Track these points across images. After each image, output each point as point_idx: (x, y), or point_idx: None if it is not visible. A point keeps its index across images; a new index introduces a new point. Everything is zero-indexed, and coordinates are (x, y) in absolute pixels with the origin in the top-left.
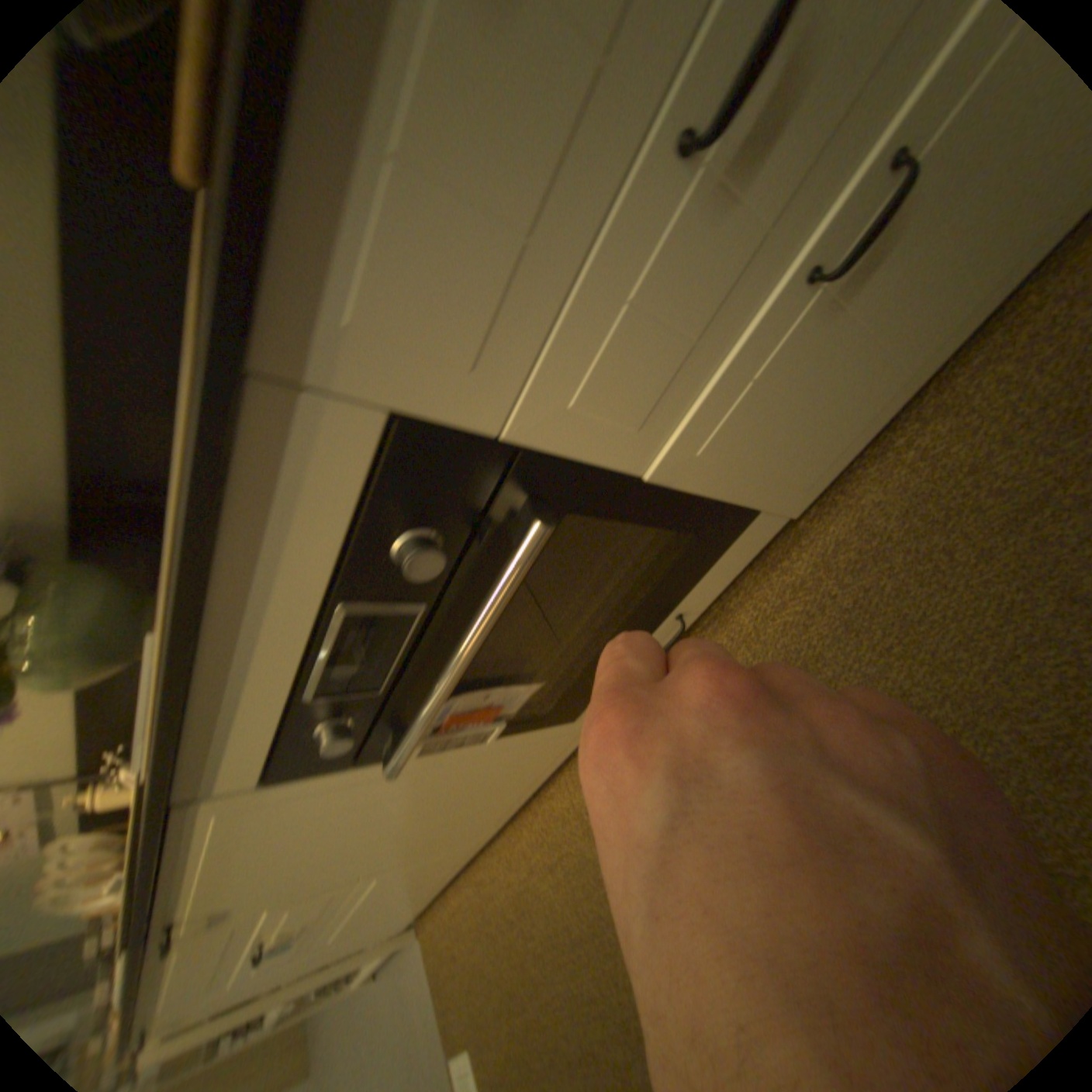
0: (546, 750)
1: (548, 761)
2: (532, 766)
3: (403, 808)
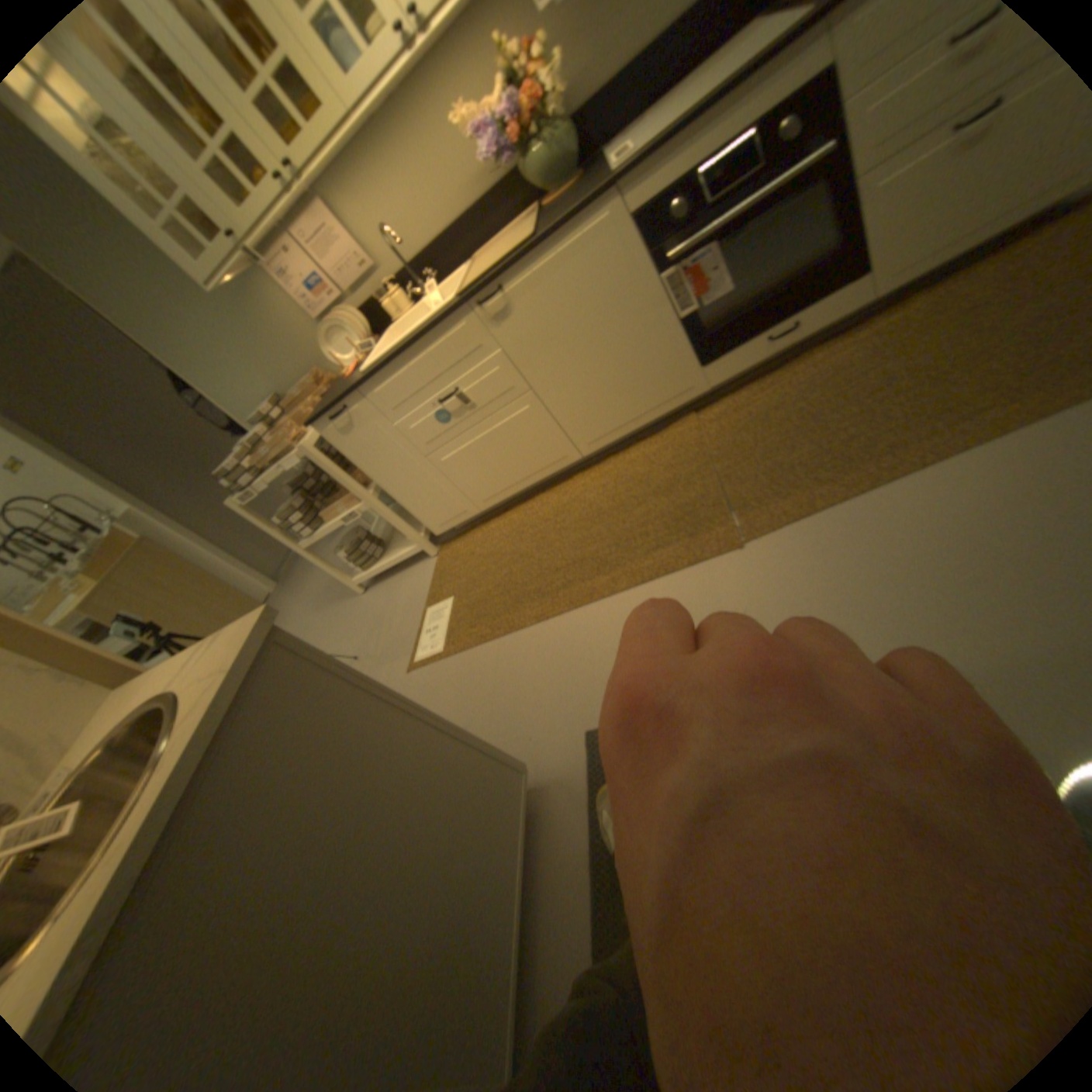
0: (674, 376)
1: (662, 395)
2: (657, 386)
3: (613, 327)
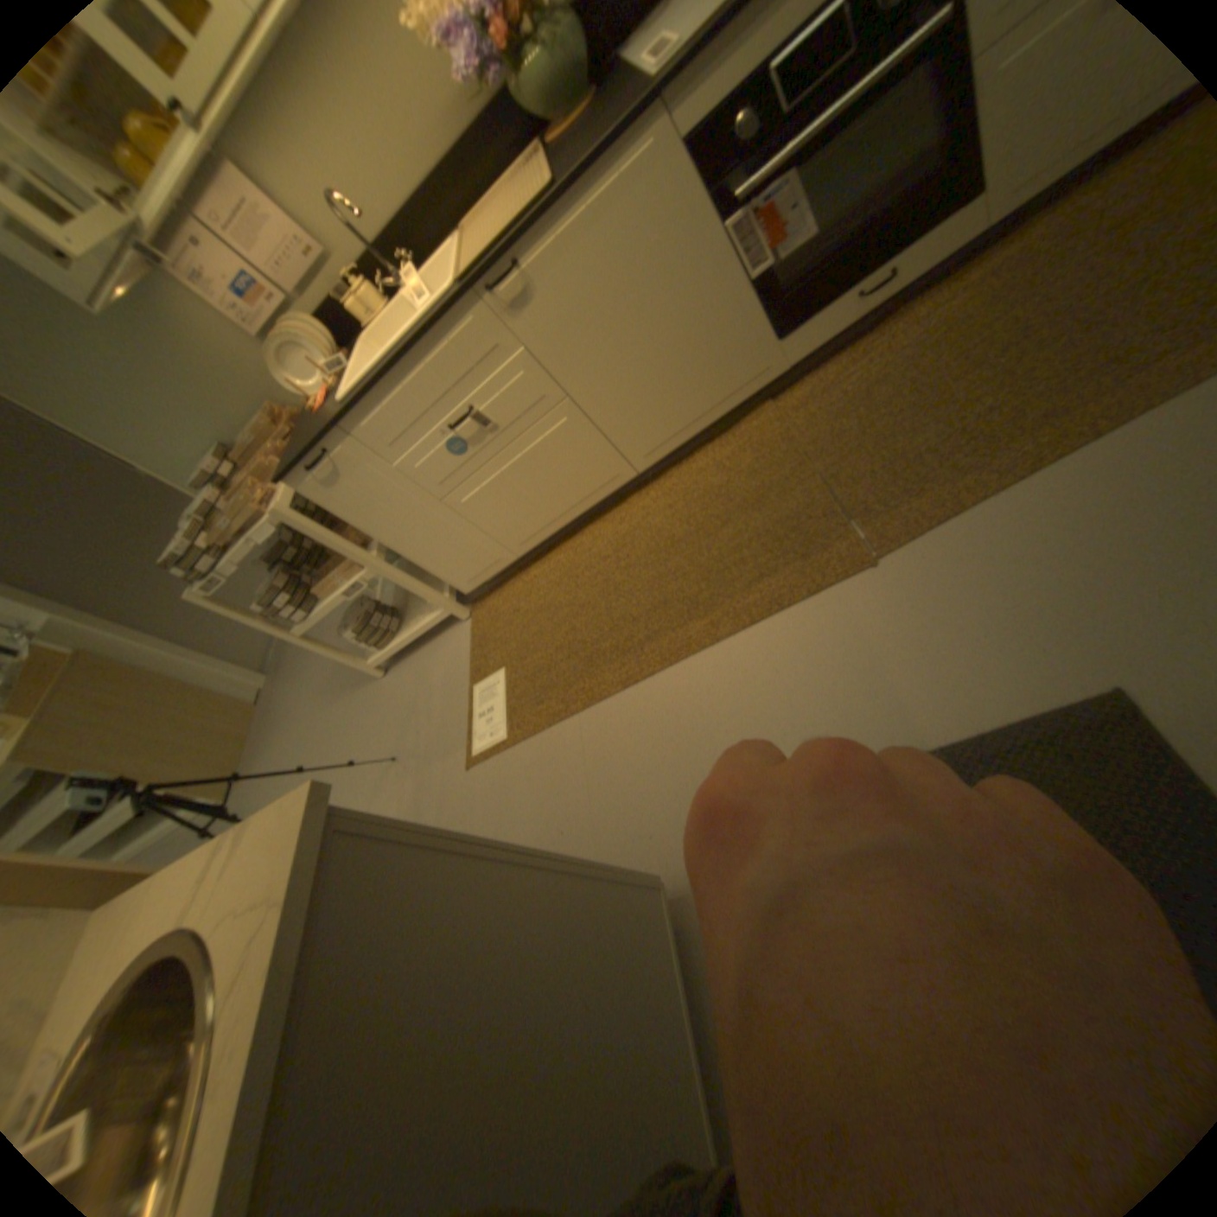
0: (747, 357)
1: (734, 383)
2: (727, 372)
3: (669, 300)
